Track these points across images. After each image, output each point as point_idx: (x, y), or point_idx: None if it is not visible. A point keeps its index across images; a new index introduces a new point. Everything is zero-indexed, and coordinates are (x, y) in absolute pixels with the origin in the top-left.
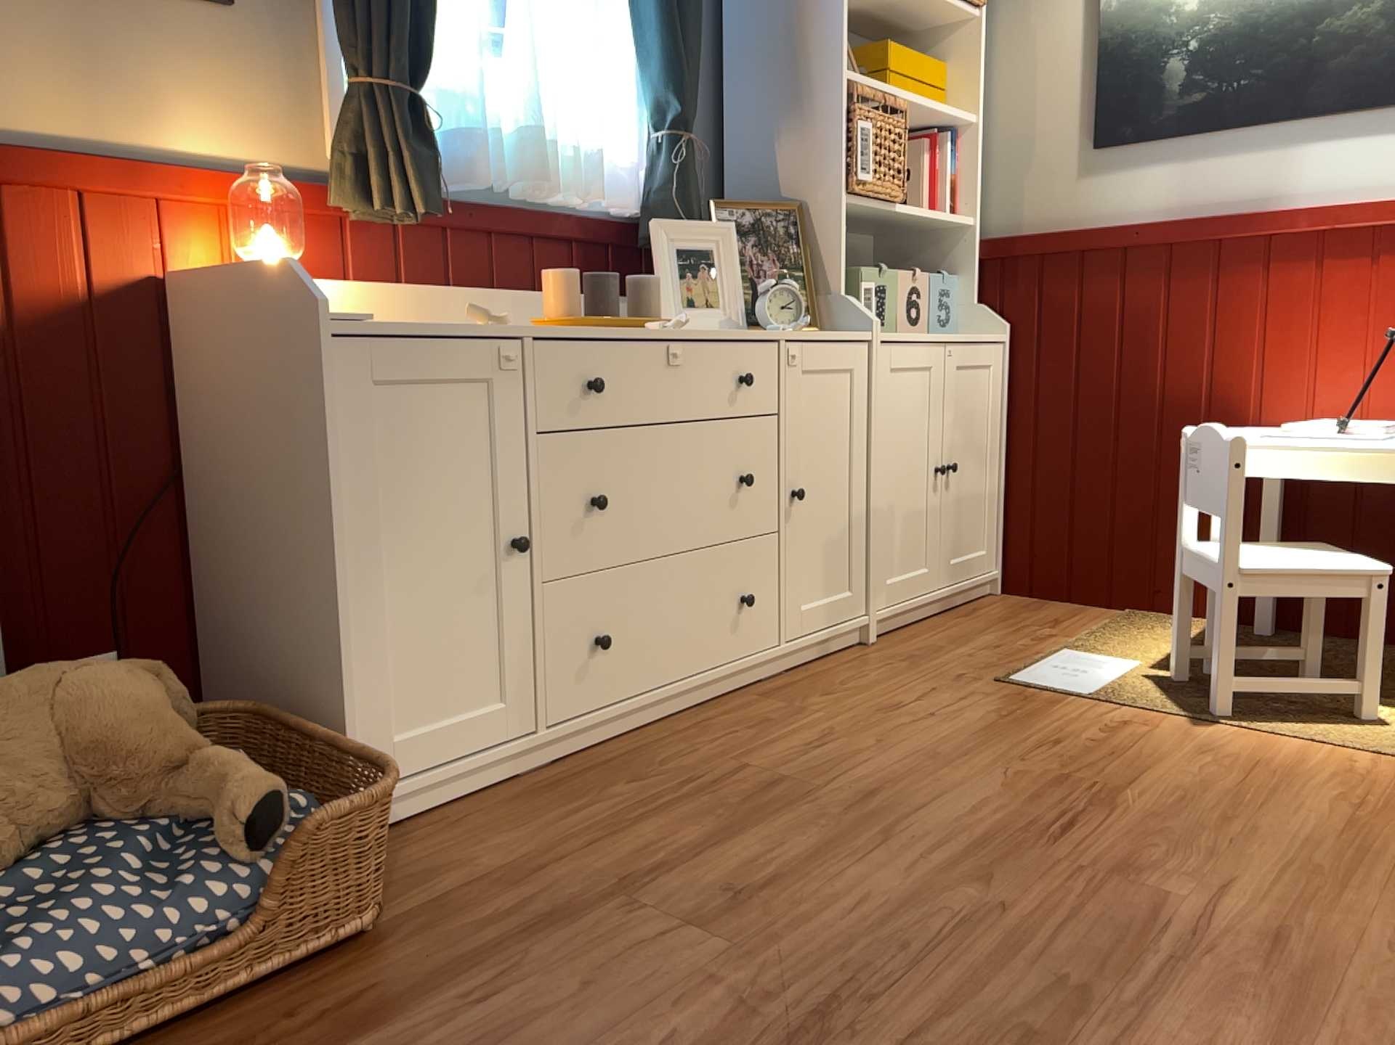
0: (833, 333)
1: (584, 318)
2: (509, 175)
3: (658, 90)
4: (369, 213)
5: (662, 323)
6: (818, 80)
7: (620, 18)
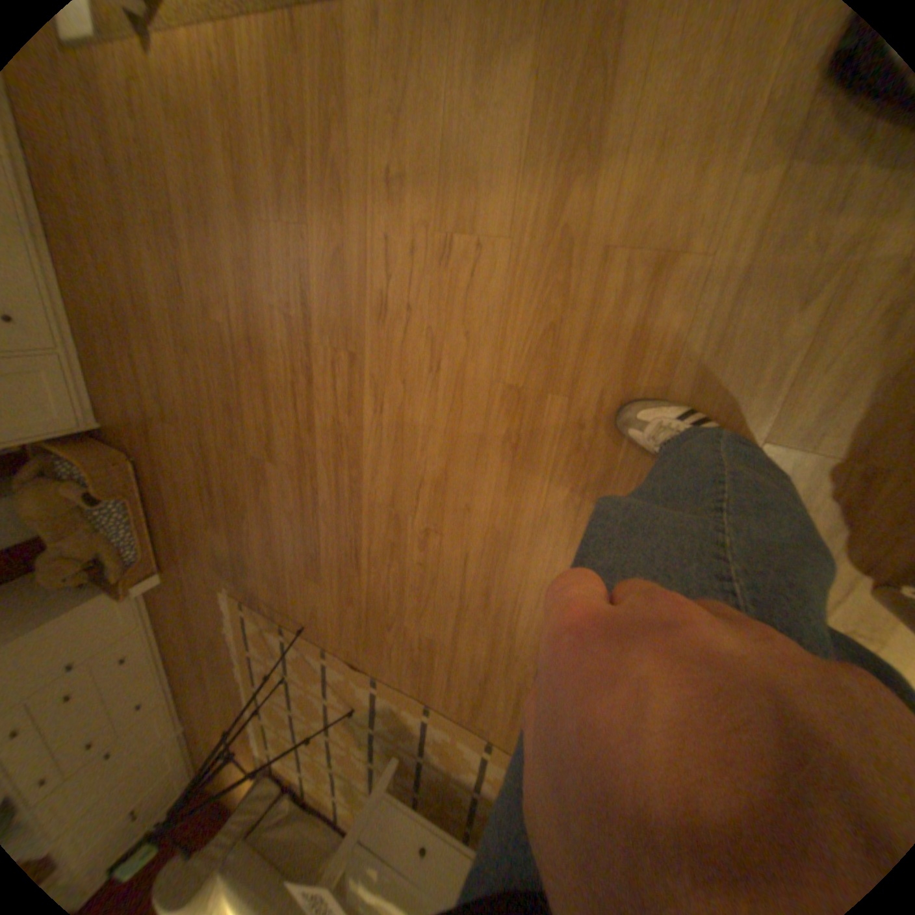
0: None
1: None
2: None
3: None
4: None
5: None
6: None
7: None
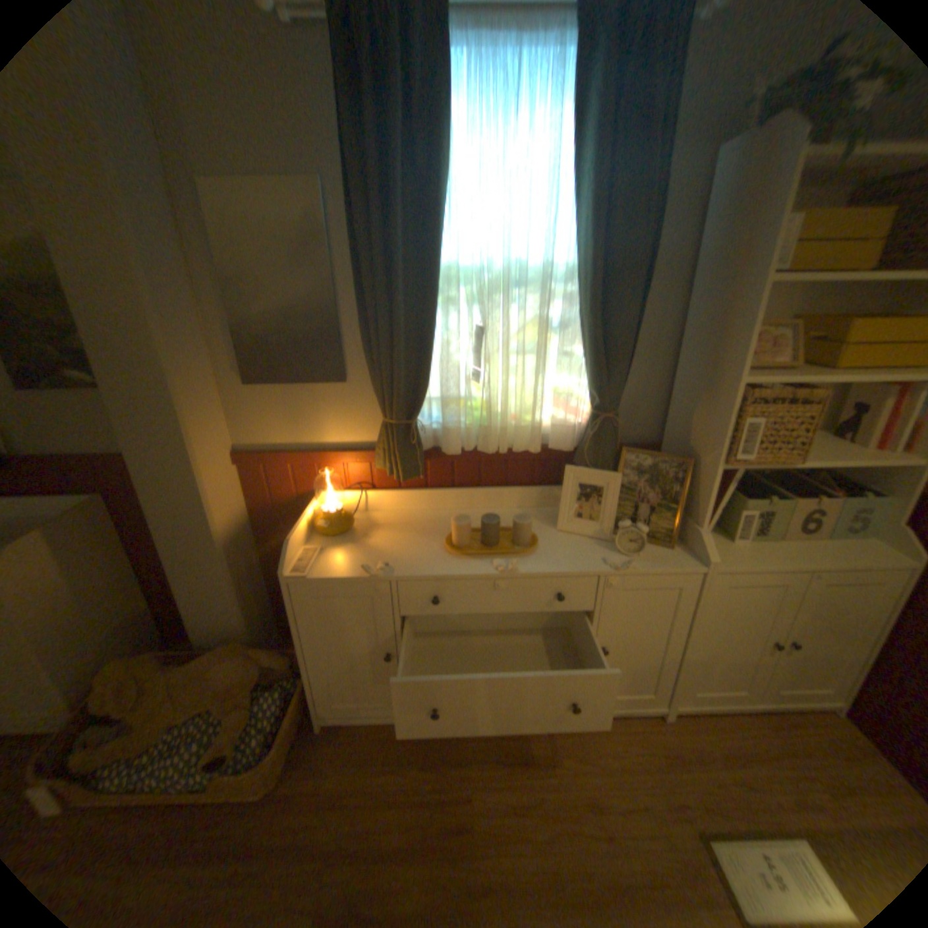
0: (676, 559)
1: (459, 552)
2: (480, 439)
3: (590, 384)
4: (392, 470)
5: (499, 565)
6: (726, 377)
7: (574, 338)
